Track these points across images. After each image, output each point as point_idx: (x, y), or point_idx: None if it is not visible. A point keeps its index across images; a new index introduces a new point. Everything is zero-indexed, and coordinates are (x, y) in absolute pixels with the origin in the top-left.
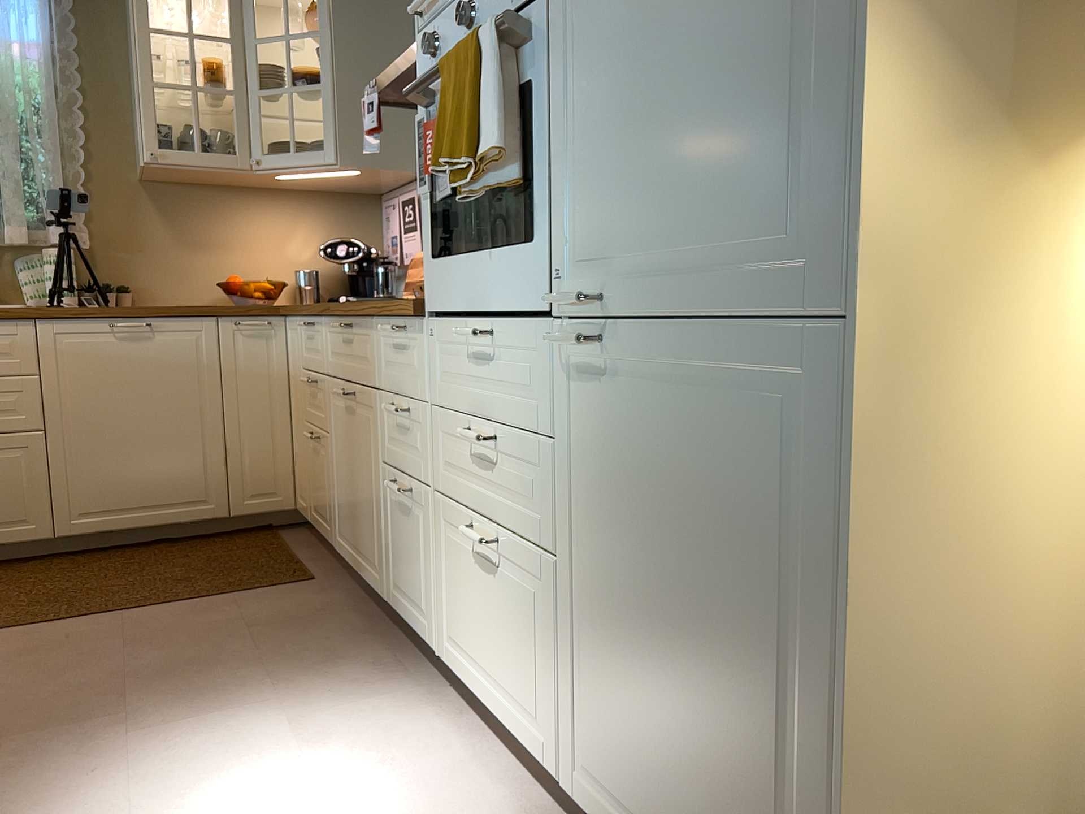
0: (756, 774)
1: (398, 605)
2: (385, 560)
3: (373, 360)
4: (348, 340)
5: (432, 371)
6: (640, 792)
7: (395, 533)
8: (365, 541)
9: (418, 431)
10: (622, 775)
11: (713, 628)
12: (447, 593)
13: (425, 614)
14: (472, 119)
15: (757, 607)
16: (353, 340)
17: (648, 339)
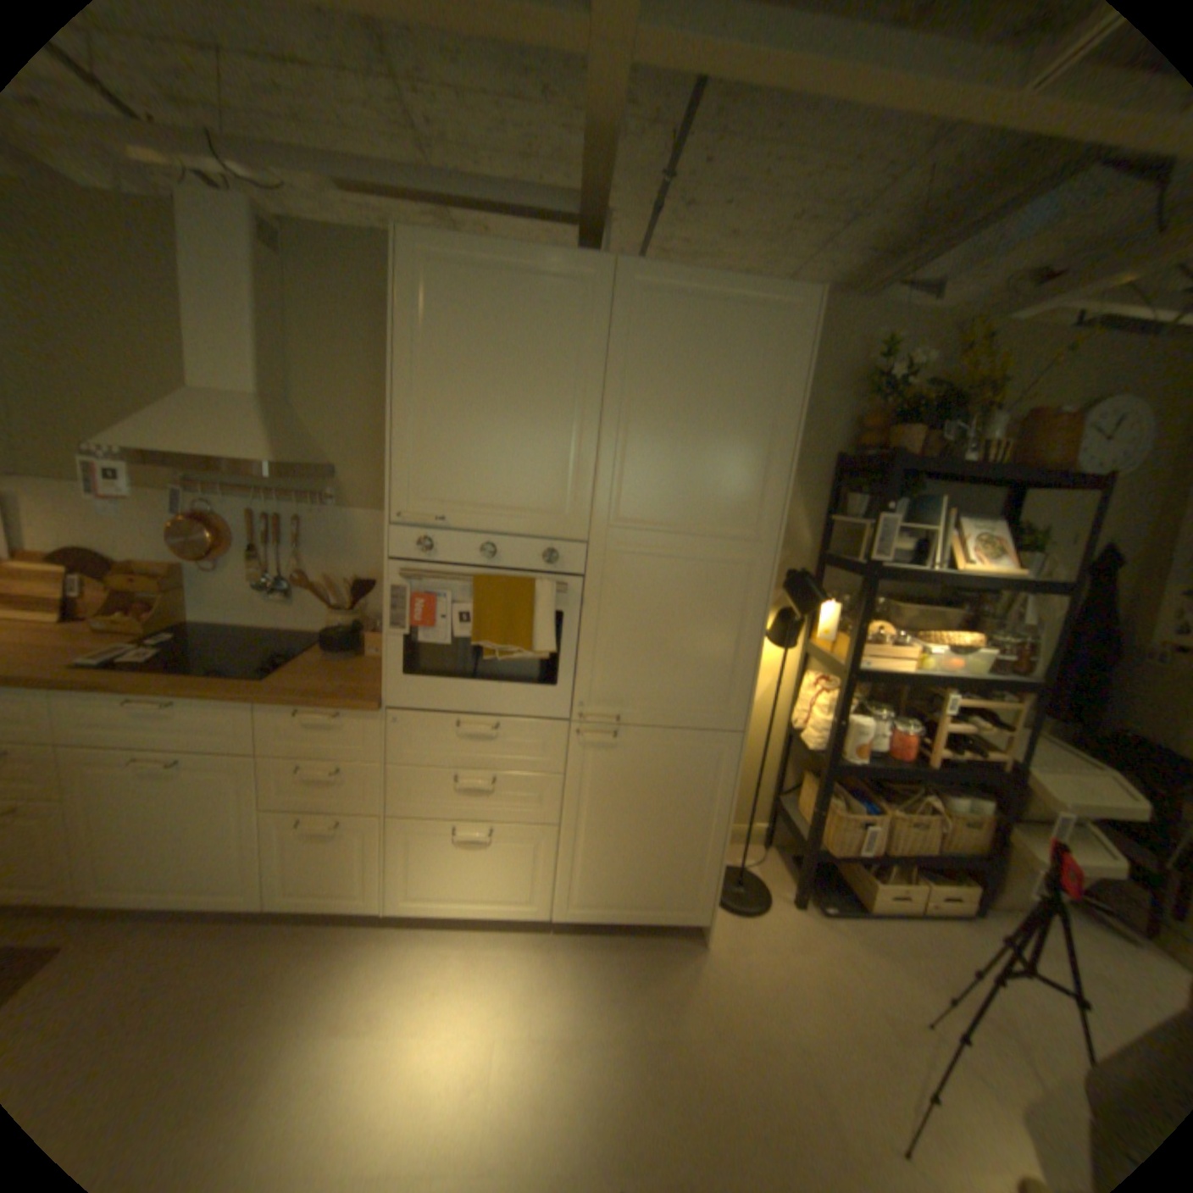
0: (682, 862)
1: (291, 907)
2: (259, 882)
3: (242, 735)
4: (150, 717)
5: (386, 744)
6: (613, 895)
7: (290, 858)
8: (196, 880)
9: (352, 783)
10: (600, 895)
11: (666, 825)
12: (397, 874)
13: (352, 897)
14: (523, 628)
15: (689, 813)
16: (172, 717)
17: (640, 734)
